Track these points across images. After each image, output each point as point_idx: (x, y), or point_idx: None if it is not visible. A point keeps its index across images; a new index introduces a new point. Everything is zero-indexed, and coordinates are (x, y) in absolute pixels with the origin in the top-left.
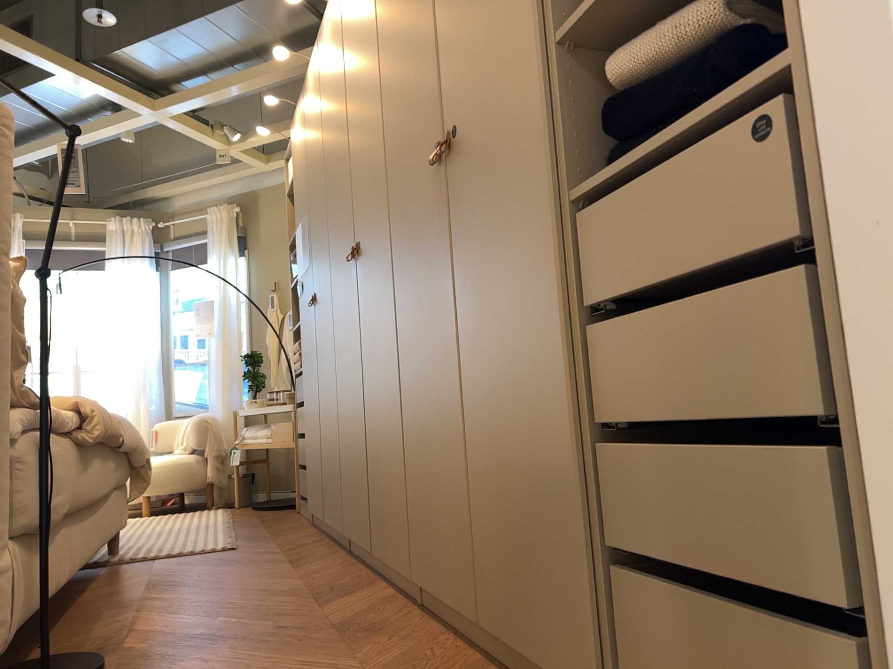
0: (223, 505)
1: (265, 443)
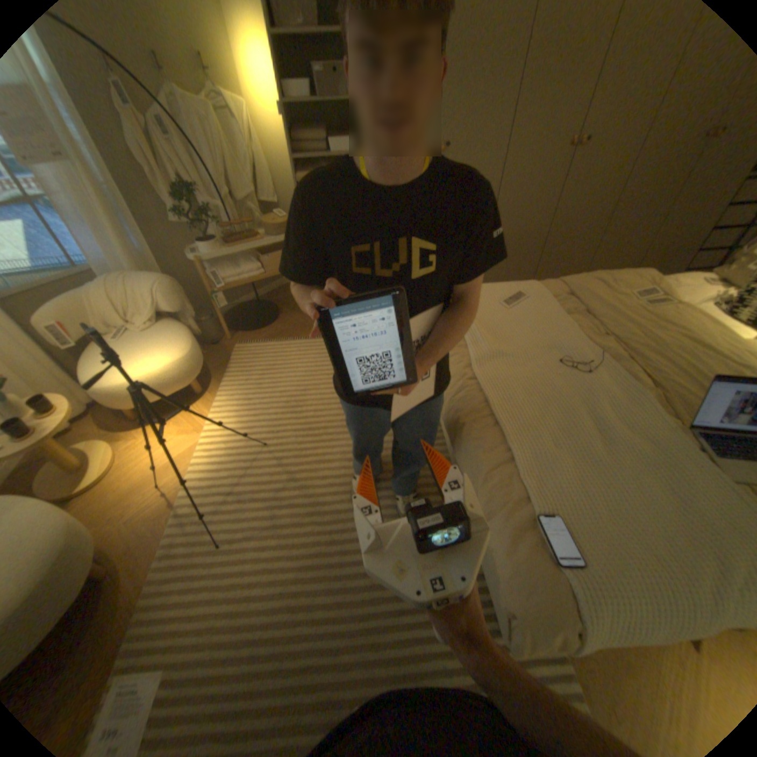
0: (208, 351)
1: (254, 280)
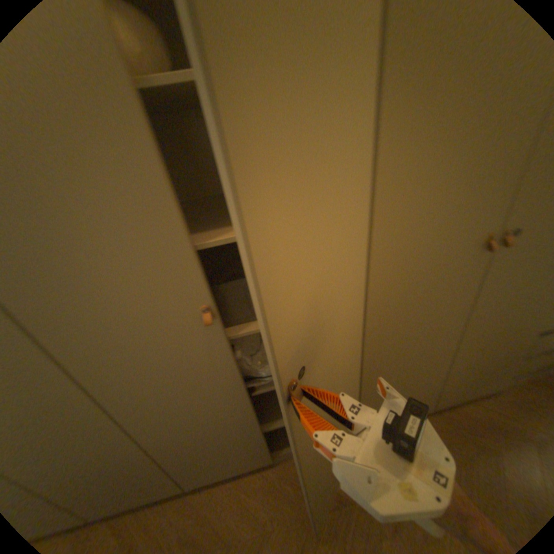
0: None
1: None
